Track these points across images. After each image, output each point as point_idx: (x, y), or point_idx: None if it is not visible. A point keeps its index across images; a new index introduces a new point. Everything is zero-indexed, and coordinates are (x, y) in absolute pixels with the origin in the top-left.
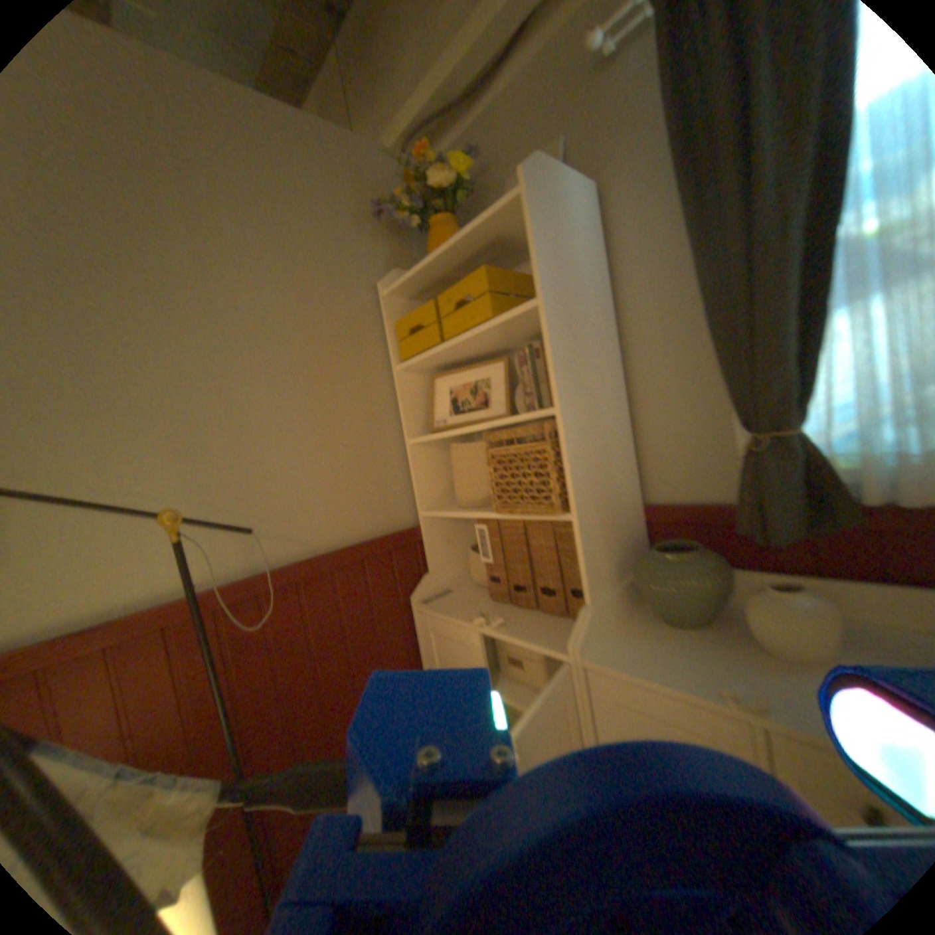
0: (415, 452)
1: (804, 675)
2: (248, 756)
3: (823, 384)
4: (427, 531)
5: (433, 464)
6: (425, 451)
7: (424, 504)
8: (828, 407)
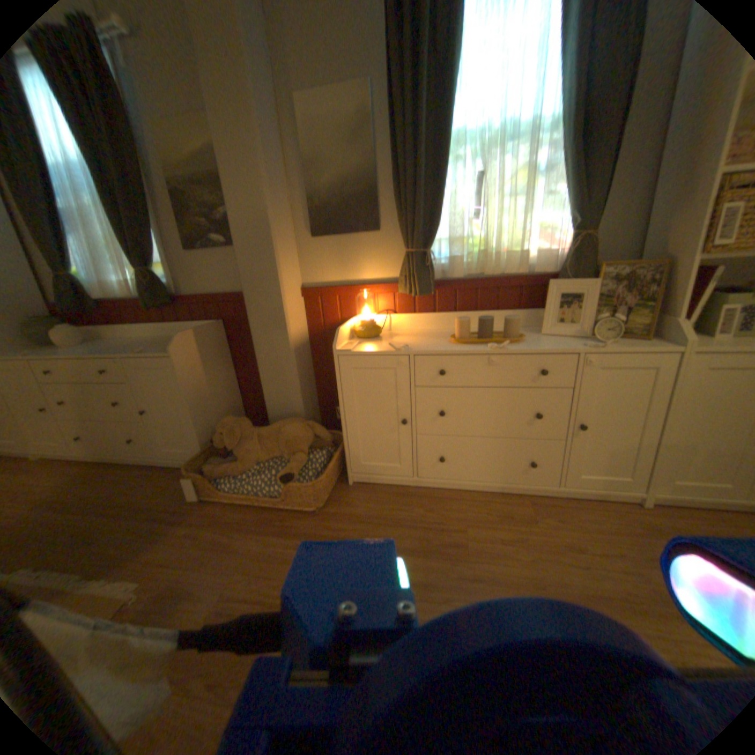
0: None
1: (57, 350)
2: None
3: (73, 258)
4: None
5: None
6: None
7: None
8: (77, 267)
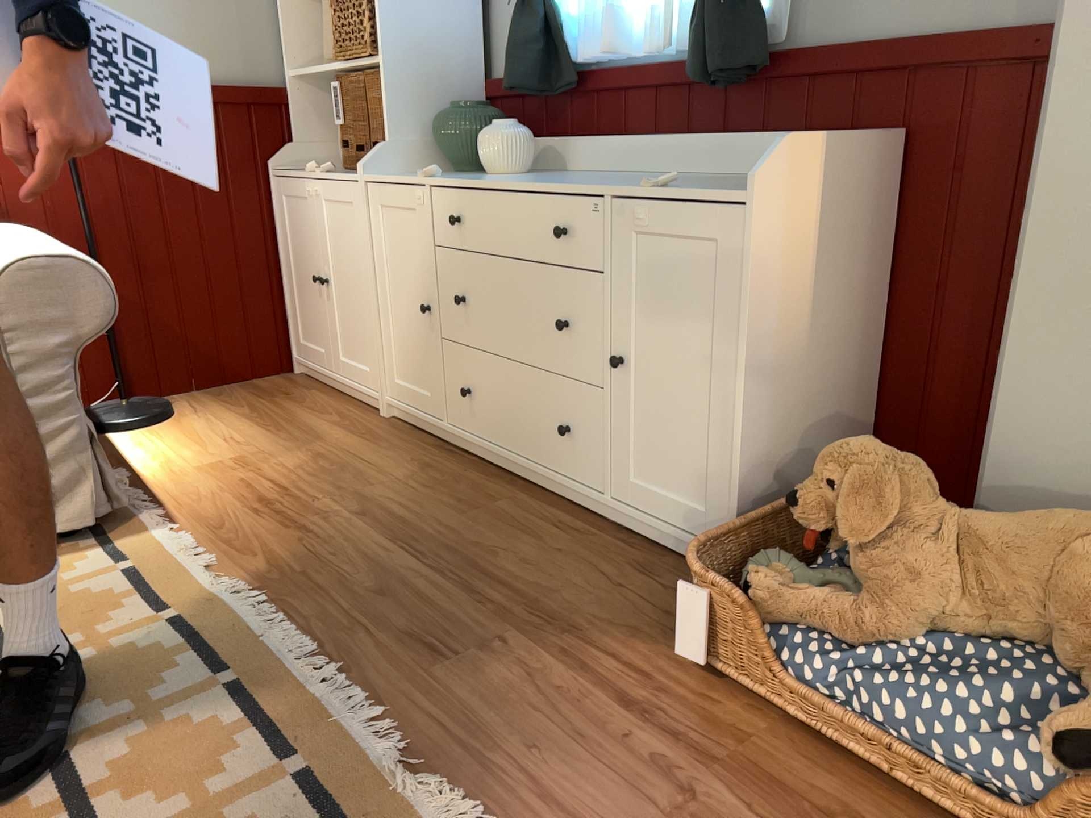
0: (284, 5)
1: (482, 177)
2: (96, 244)
3: None
4: (291, 99)
5: (305, 25)
6: (297, 6)
7: (290, 68)
8: None
